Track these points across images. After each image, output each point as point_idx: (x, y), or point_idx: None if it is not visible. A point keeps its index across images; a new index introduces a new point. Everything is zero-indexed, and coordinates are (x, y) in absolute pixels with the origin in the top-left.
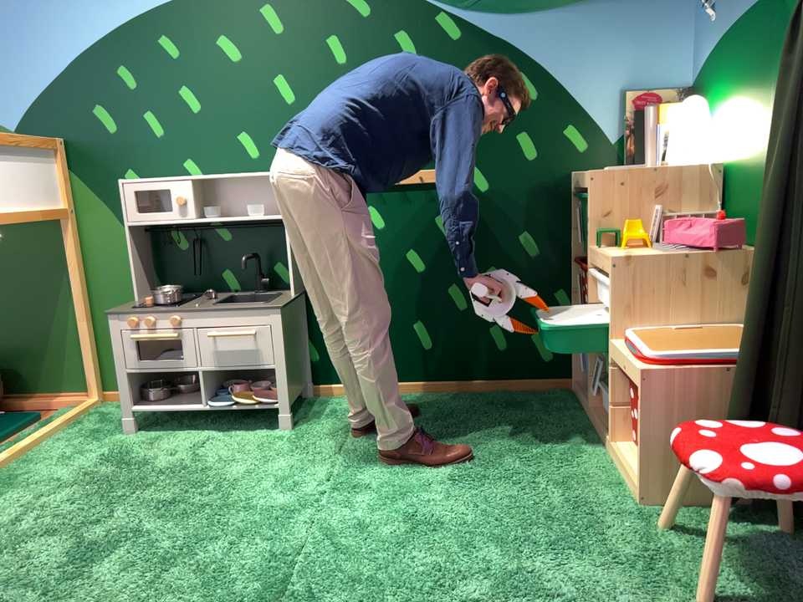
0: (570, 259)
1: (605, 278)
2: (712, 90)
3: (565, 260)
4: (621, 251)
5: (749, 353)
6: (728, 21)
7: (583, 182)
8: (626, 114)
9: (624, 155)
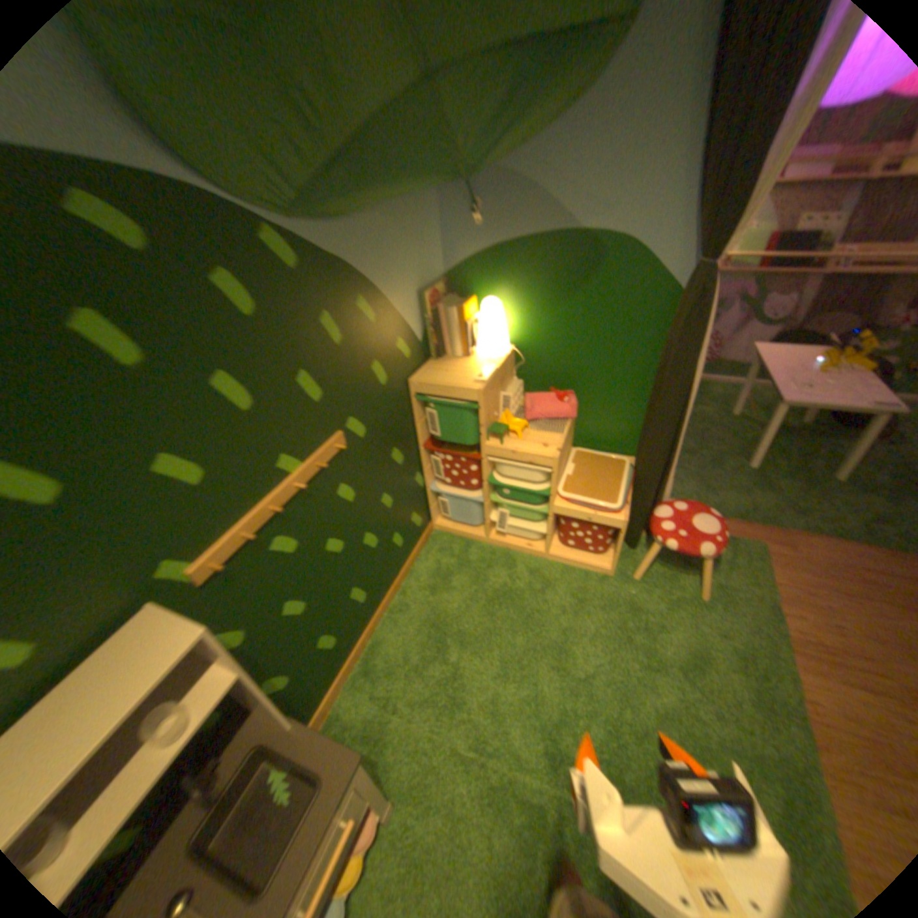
0: (419, 448)
1: (515, 464)
2: (485, 287)
3: (419, 451)
4: (527, 443)
5: (657, 480)
6: (508, 234)
7: (455, 395)
8: (429, 314)
9: (427, 348)
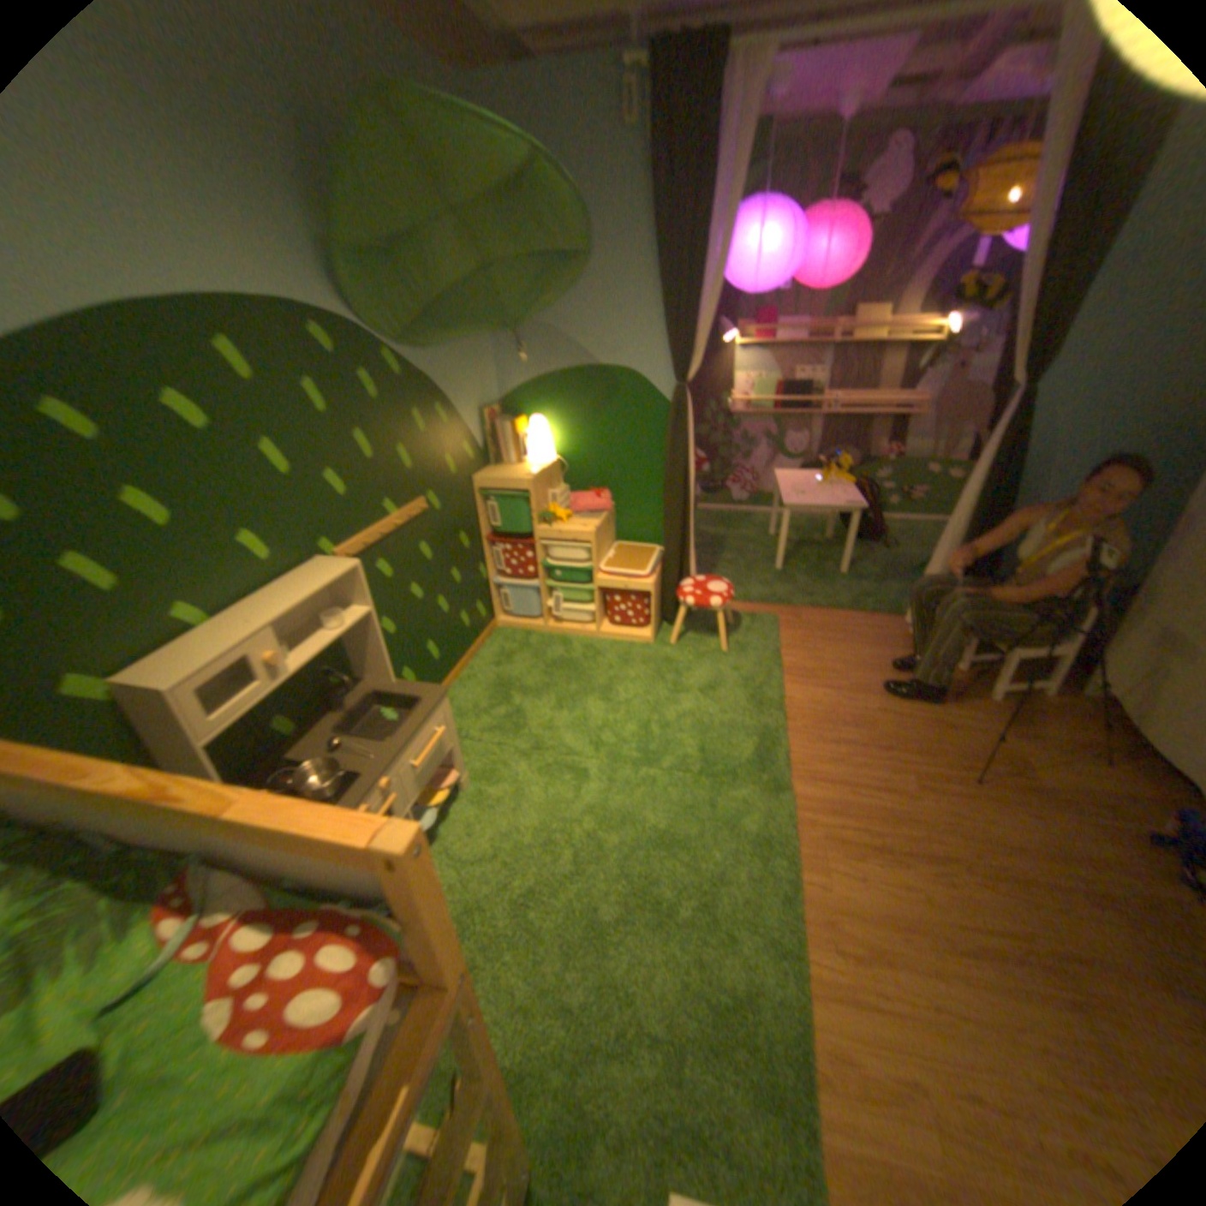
0: (480, 541)
1: (561, 545)
2: (530, 409)
3: (480, 542)
4: (569, 526)
5: (675, 555)
6: (545, 369)
7: (508, 486)
8: (485, 427)
9: (485, 456)
